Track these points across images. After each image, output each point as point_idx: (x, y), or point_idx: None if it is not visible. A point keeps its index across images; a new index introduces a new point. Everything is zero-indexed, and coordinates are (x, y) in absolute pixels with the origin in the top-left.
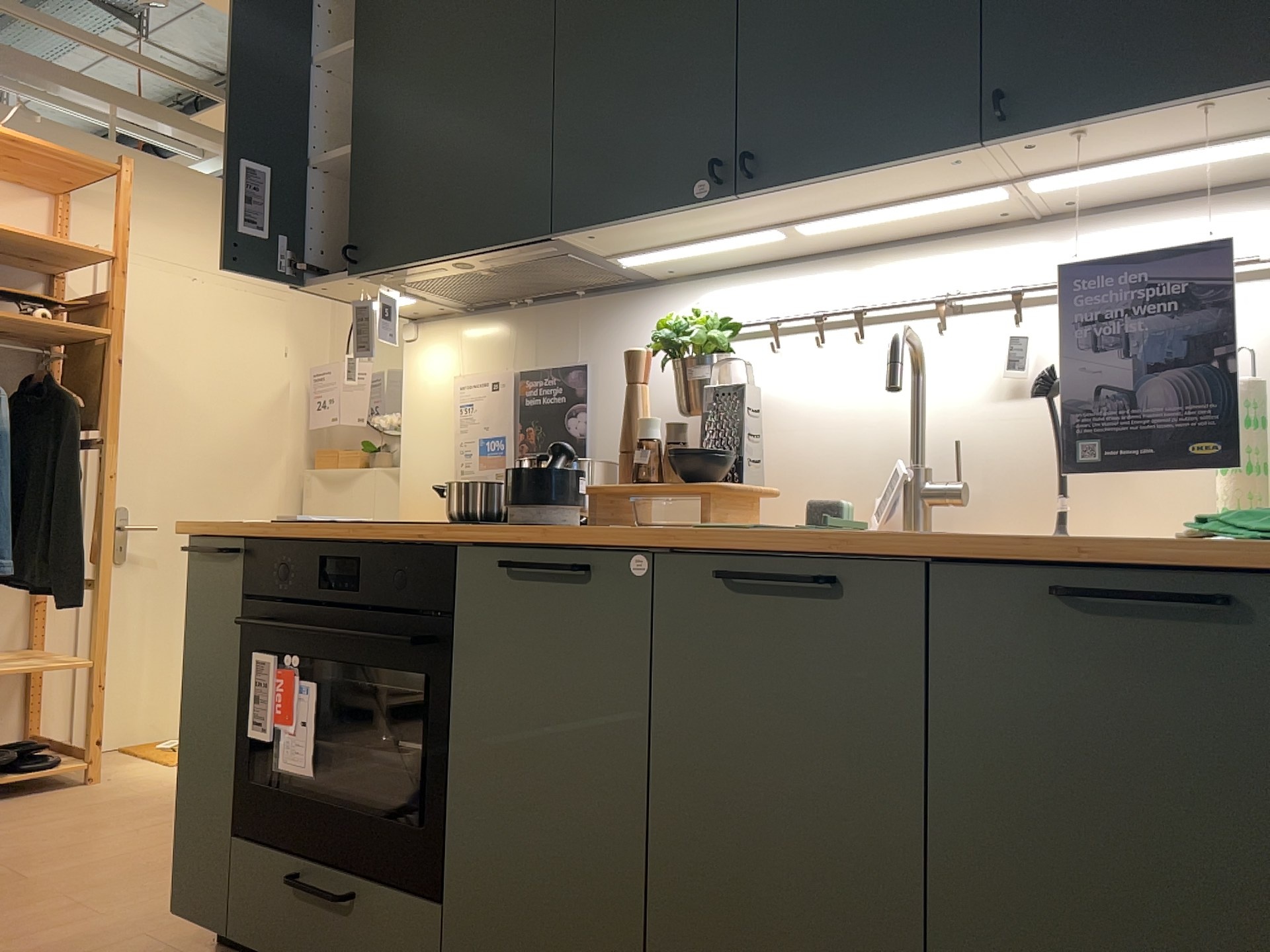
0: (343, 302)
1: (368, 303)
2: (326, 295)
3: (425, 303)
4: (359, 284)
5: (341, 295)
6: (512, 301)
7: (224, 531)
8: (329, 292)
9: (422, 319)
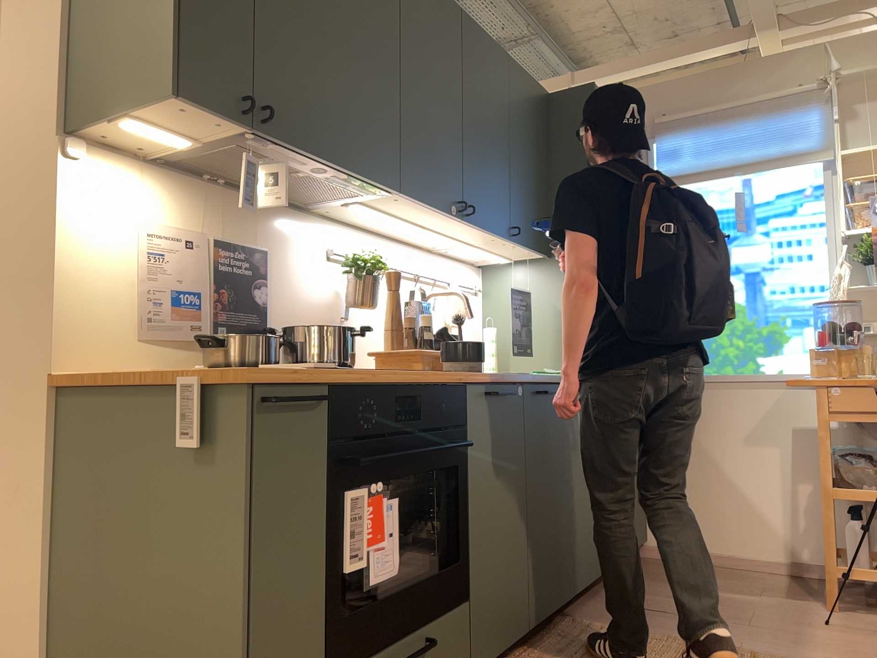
0: (133, 112)
1: (256, 160)
2: (158, 108)
3: (167, 146)
4: (221, 128)
5: (164, 114)
6: (210, 175)
7: (311, 378)
8: (175, 111)
9: (84, 139)
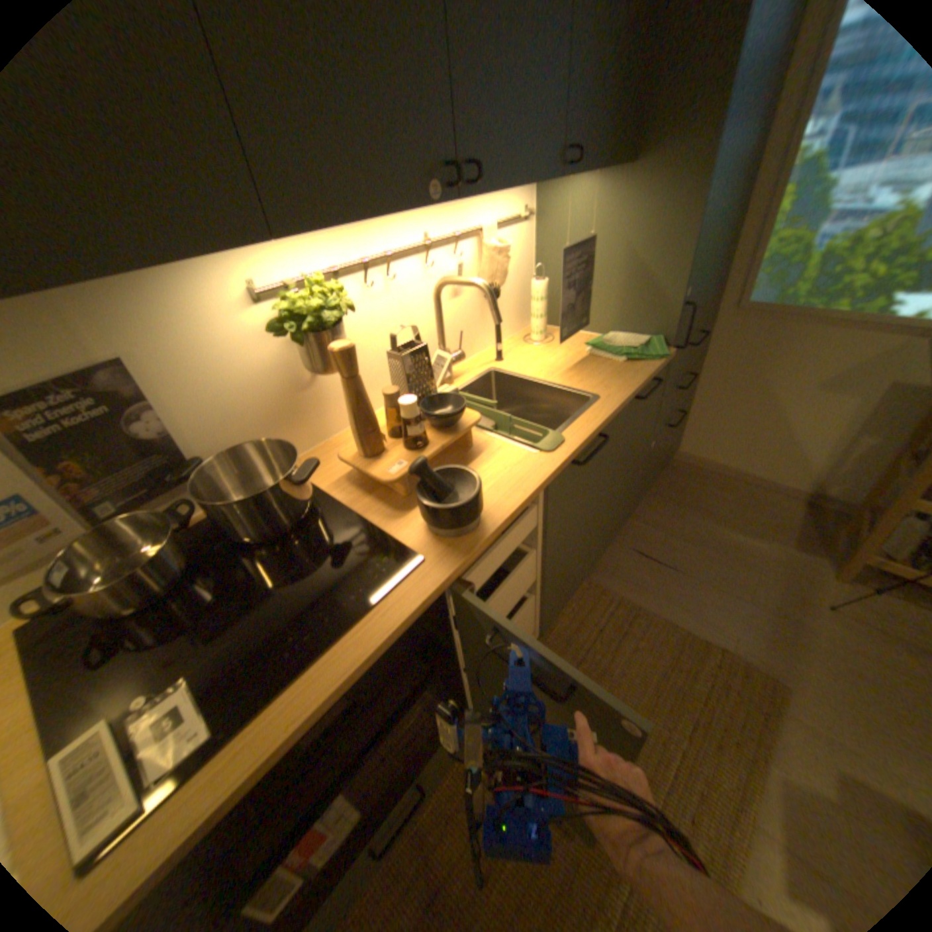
0: None
1: None
2: None
3: None
4: None
5: None
6: None
7: None
8: None
9: None
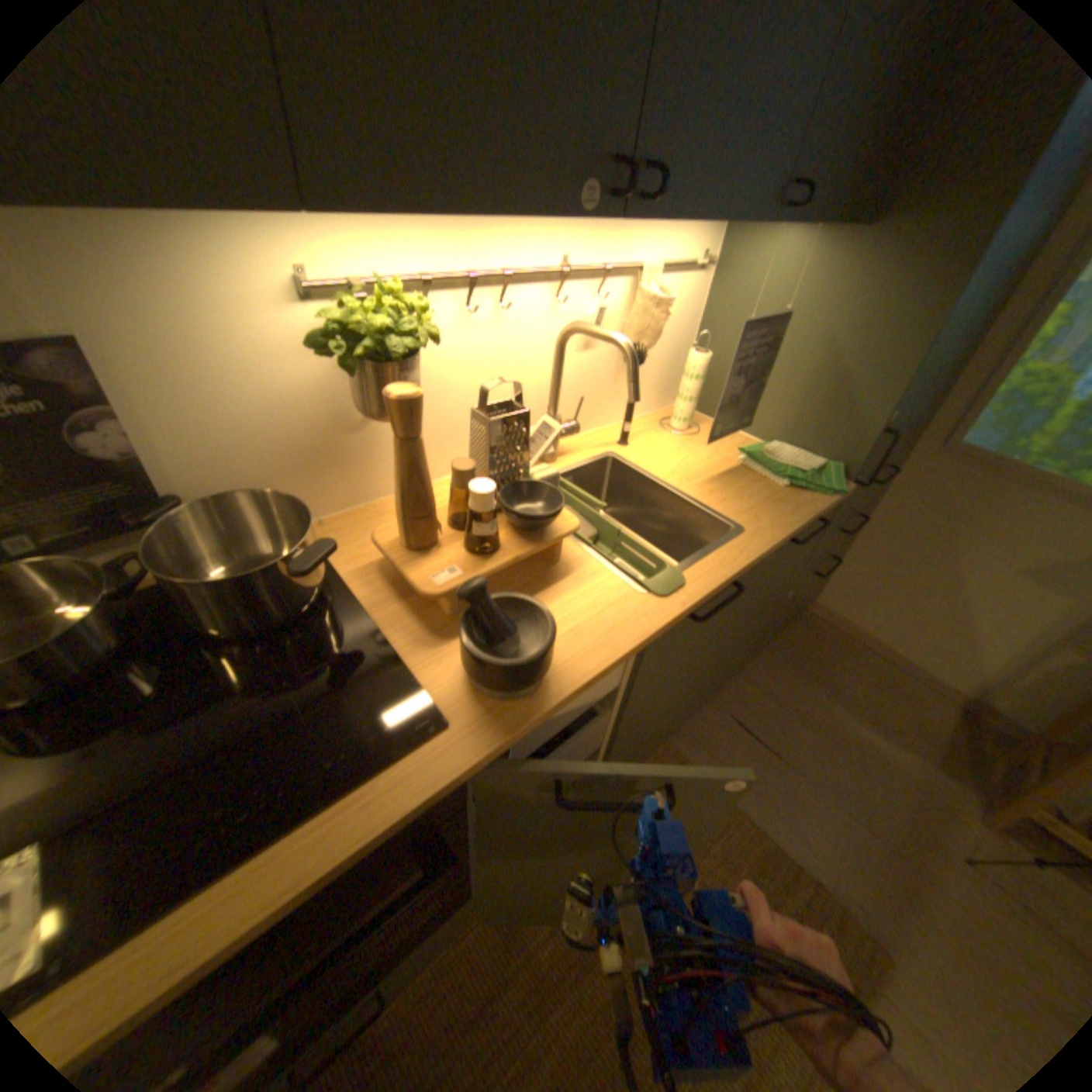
0: None
1: None
2: None
3: None
4: None
5: None
6: None
7: None
8: None
9: None
